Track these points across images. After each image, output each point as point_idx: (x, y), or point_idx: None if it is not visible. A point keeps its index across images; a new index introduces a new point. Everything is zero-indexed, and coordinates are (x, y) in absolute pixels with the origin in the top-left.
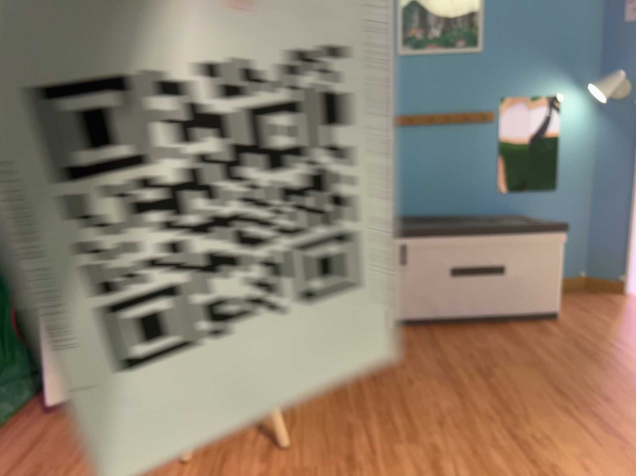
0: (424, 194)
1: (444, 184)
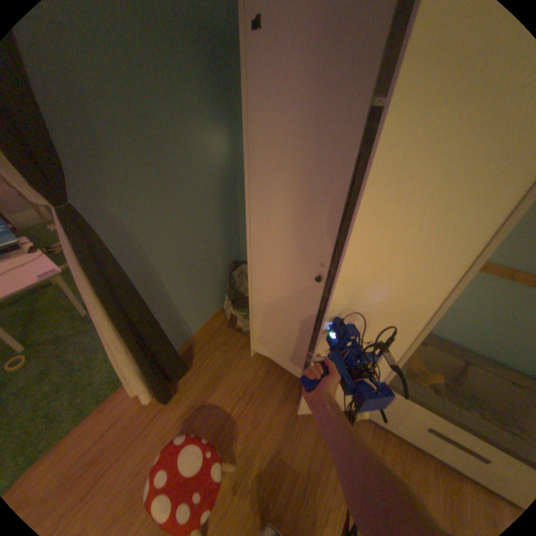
0: (457, 325)
1: (487, 329)
